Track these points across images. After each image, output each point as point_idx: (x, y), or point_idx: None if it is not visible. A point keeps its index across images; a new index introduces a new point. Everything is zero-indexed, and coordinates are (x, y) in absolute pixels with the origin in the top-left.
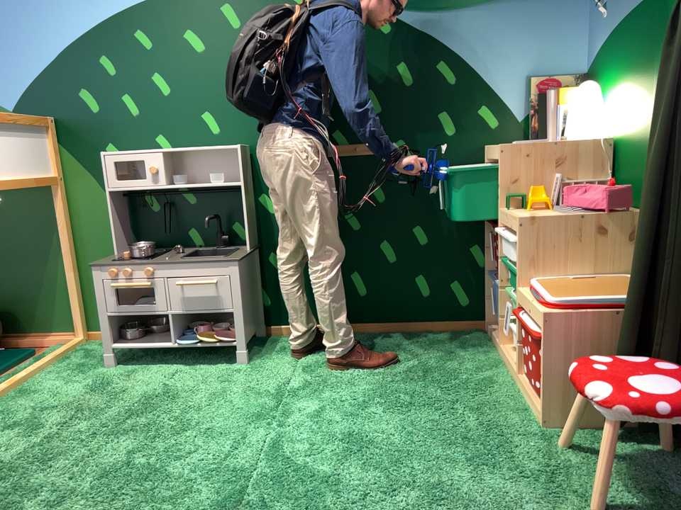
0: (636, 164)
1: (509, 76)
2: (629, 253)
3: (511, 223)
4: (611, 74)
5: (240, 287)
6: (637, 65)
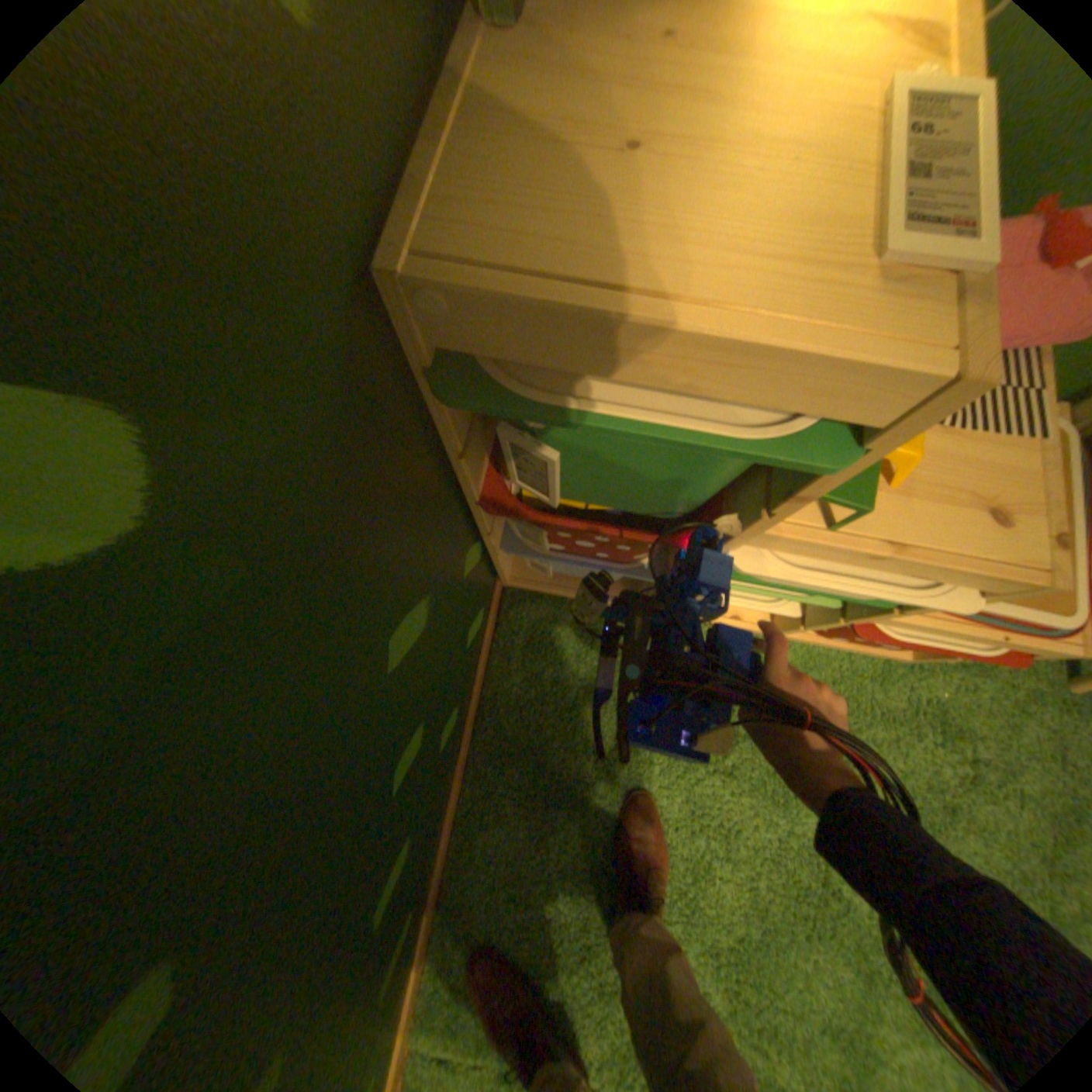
0: None
1: None
2: None
3: (936, 570)
4: None
5: None
6: None
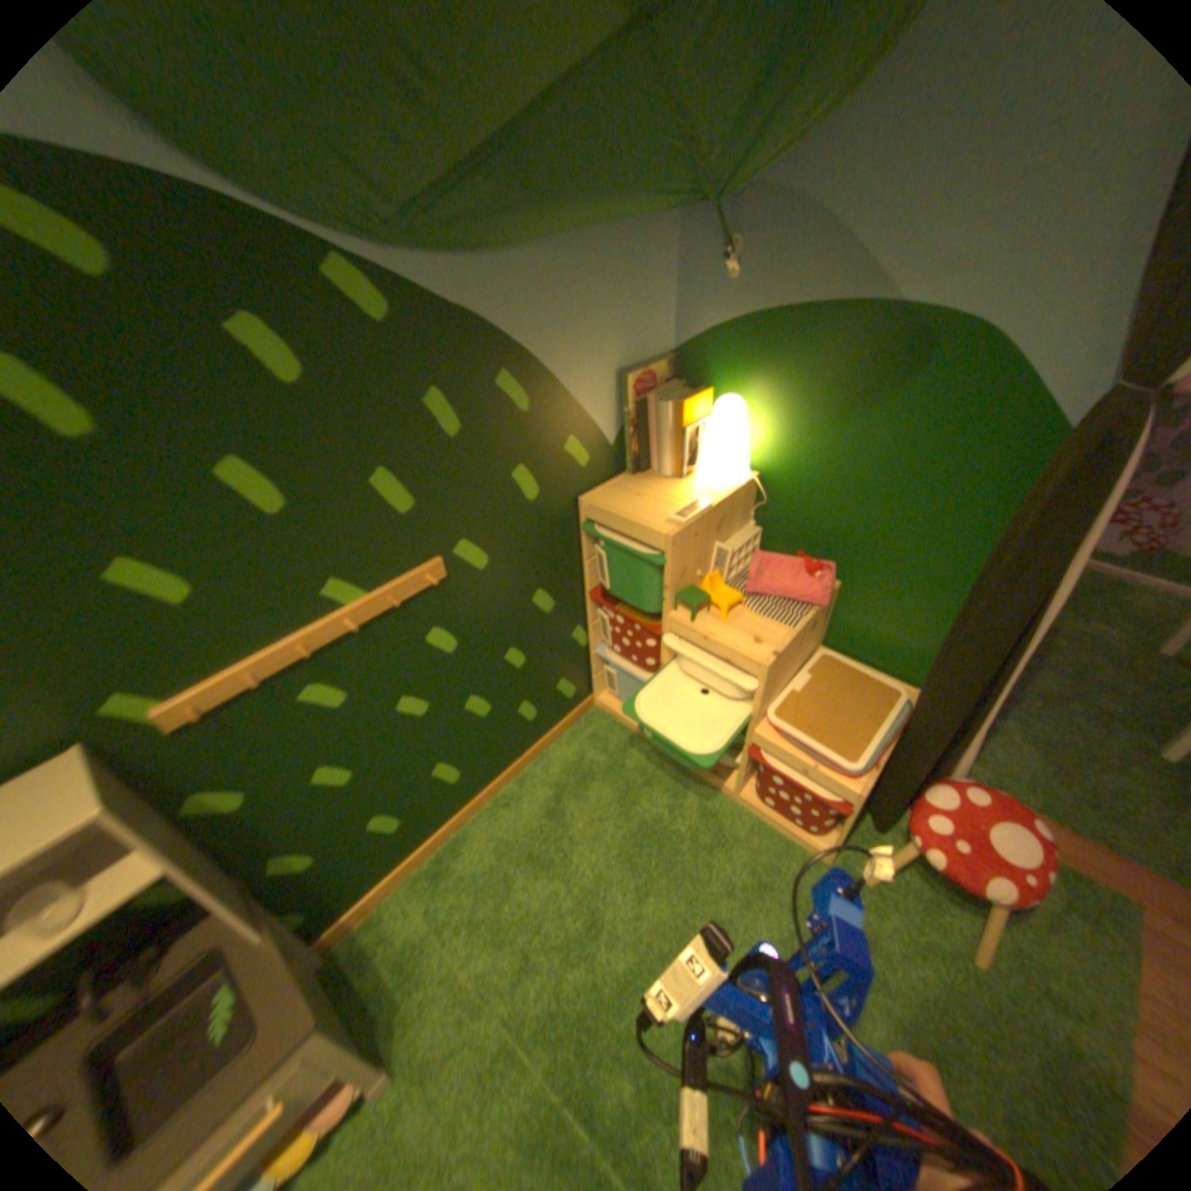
0: (812, 521)
1: (602, 376)
2: (823, 630)
3: (730, 656)
4: (753, 381)
5: (338, 1037)
6: (830, 395)
